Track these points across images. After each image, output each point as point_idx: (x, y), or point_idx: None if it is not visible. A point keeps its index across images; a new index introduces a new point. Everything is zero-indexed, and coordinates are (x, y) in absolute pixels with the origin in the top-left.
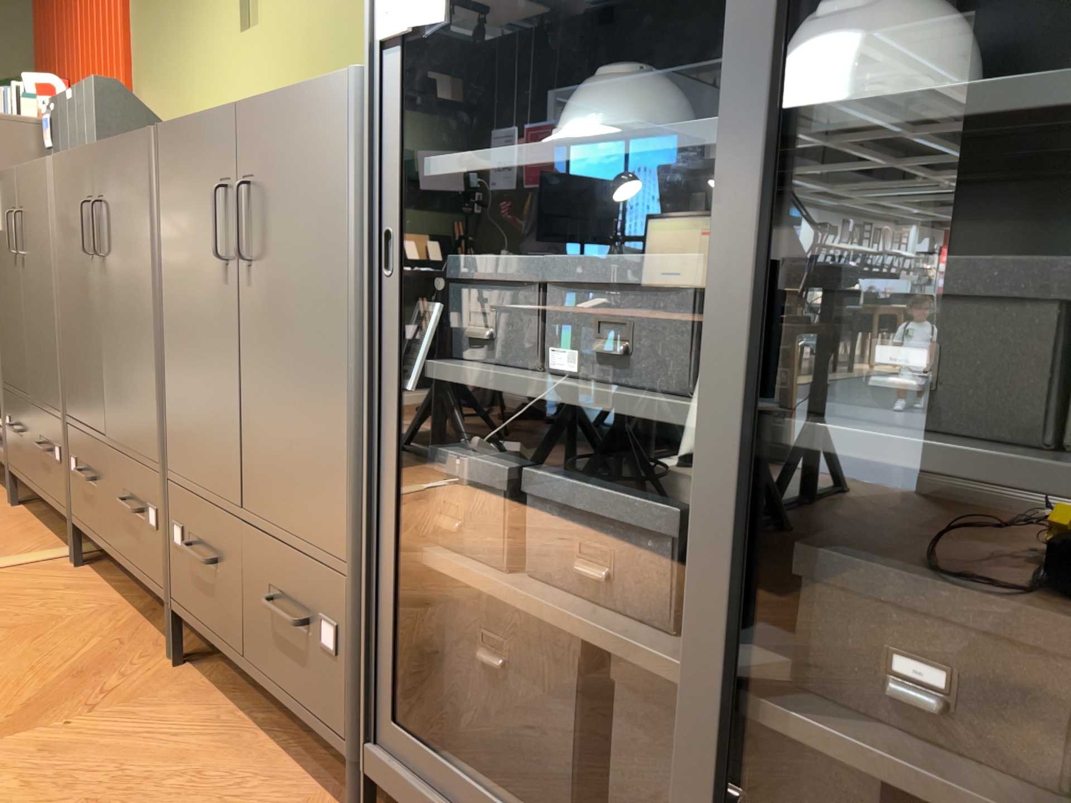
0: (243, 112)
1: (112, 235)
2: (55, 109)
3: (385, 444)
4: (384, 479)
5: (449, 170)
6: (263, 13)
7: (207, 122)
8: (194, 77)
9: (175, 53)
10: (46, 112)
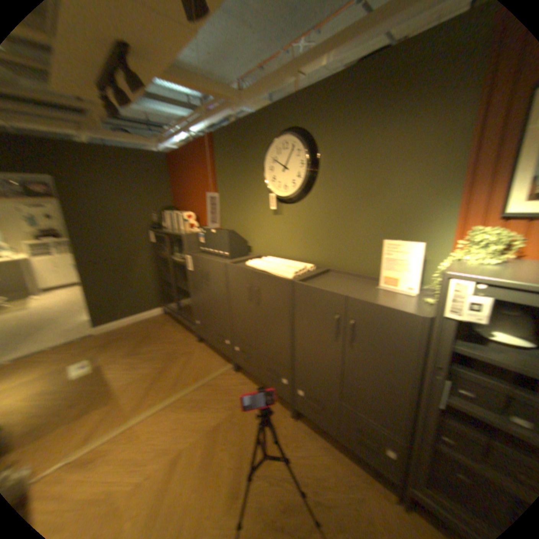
0: (351, 300)
1: (263, 299)
2: (203, 231)
3: (430, 420)
4: (428, 428)
5: (467, 354)
6: (284, 211)
7: (327, 293)
8: (248, 221)
9: (239, 211)
10: (199, 231)
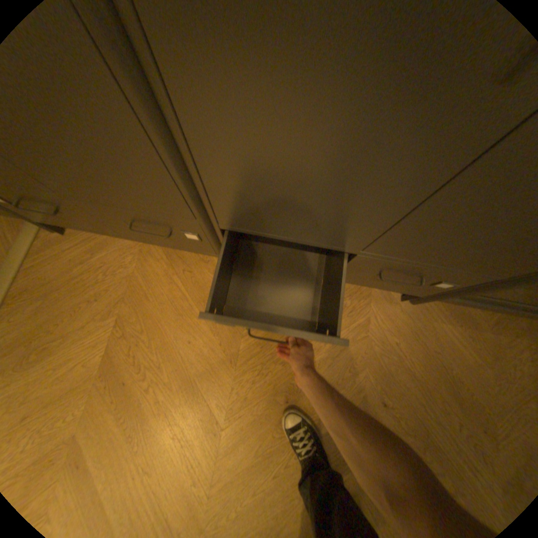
0: None
1: None
2: None
3: None
4: None
5: None
6: None
7: None
8: None
9: None
10: None
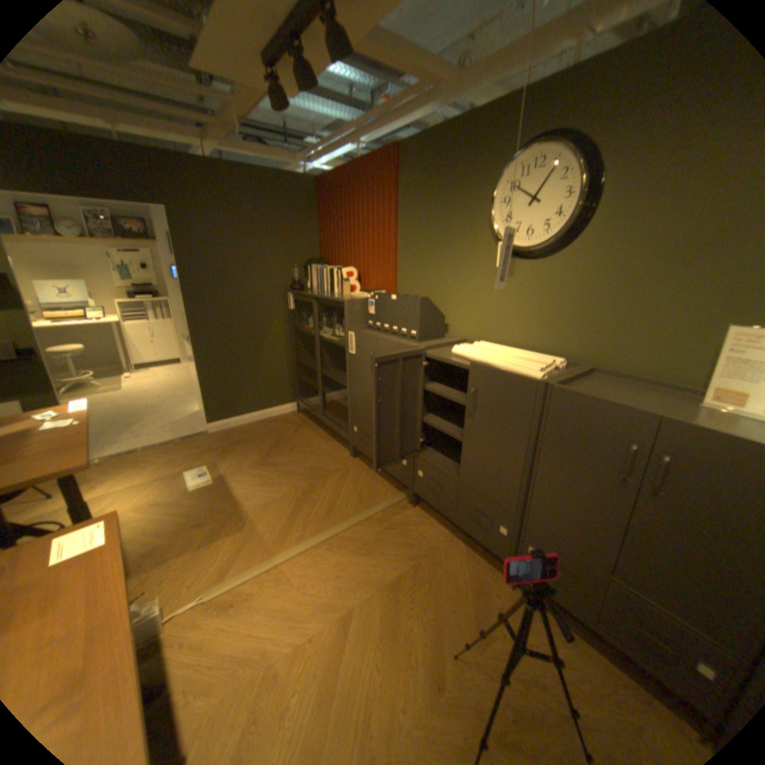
0: (673, 424)
1: (484, 407)
2: (378, 298)
3: None
4: None
5: None
6: (519, 272)
7: (620, 408)
8: (450, 286)
9: (435, 270)
10: (370, 297)
